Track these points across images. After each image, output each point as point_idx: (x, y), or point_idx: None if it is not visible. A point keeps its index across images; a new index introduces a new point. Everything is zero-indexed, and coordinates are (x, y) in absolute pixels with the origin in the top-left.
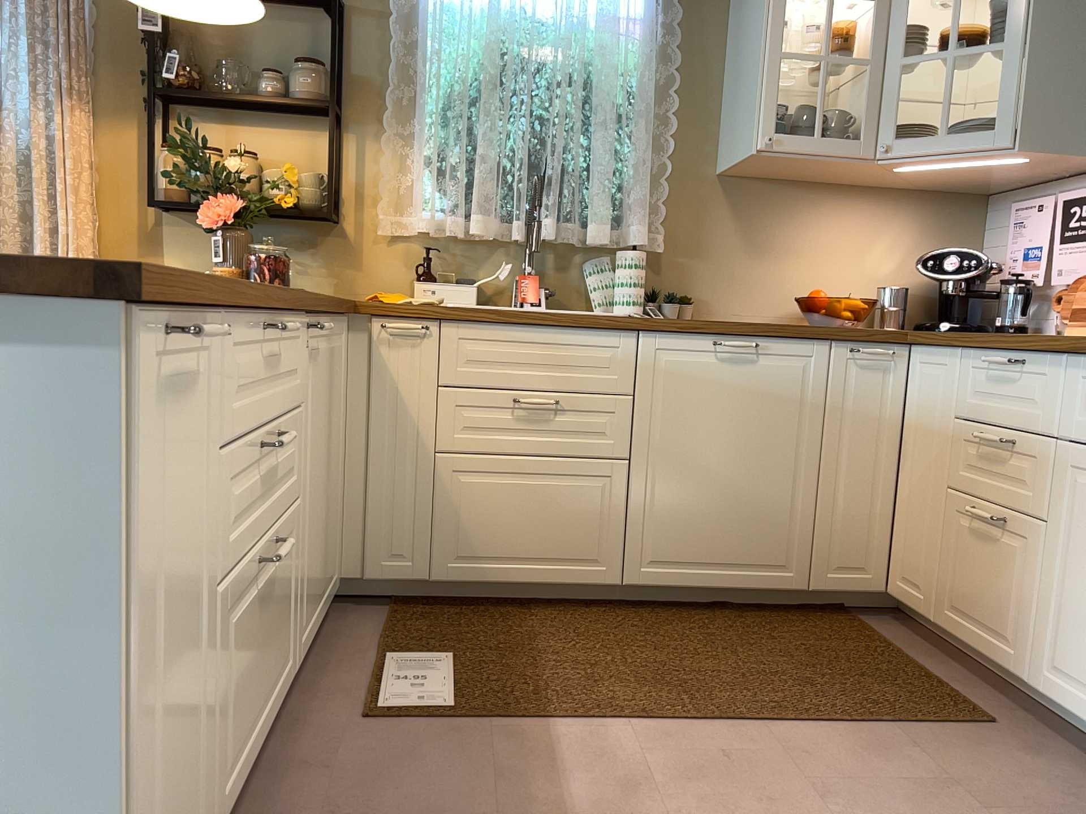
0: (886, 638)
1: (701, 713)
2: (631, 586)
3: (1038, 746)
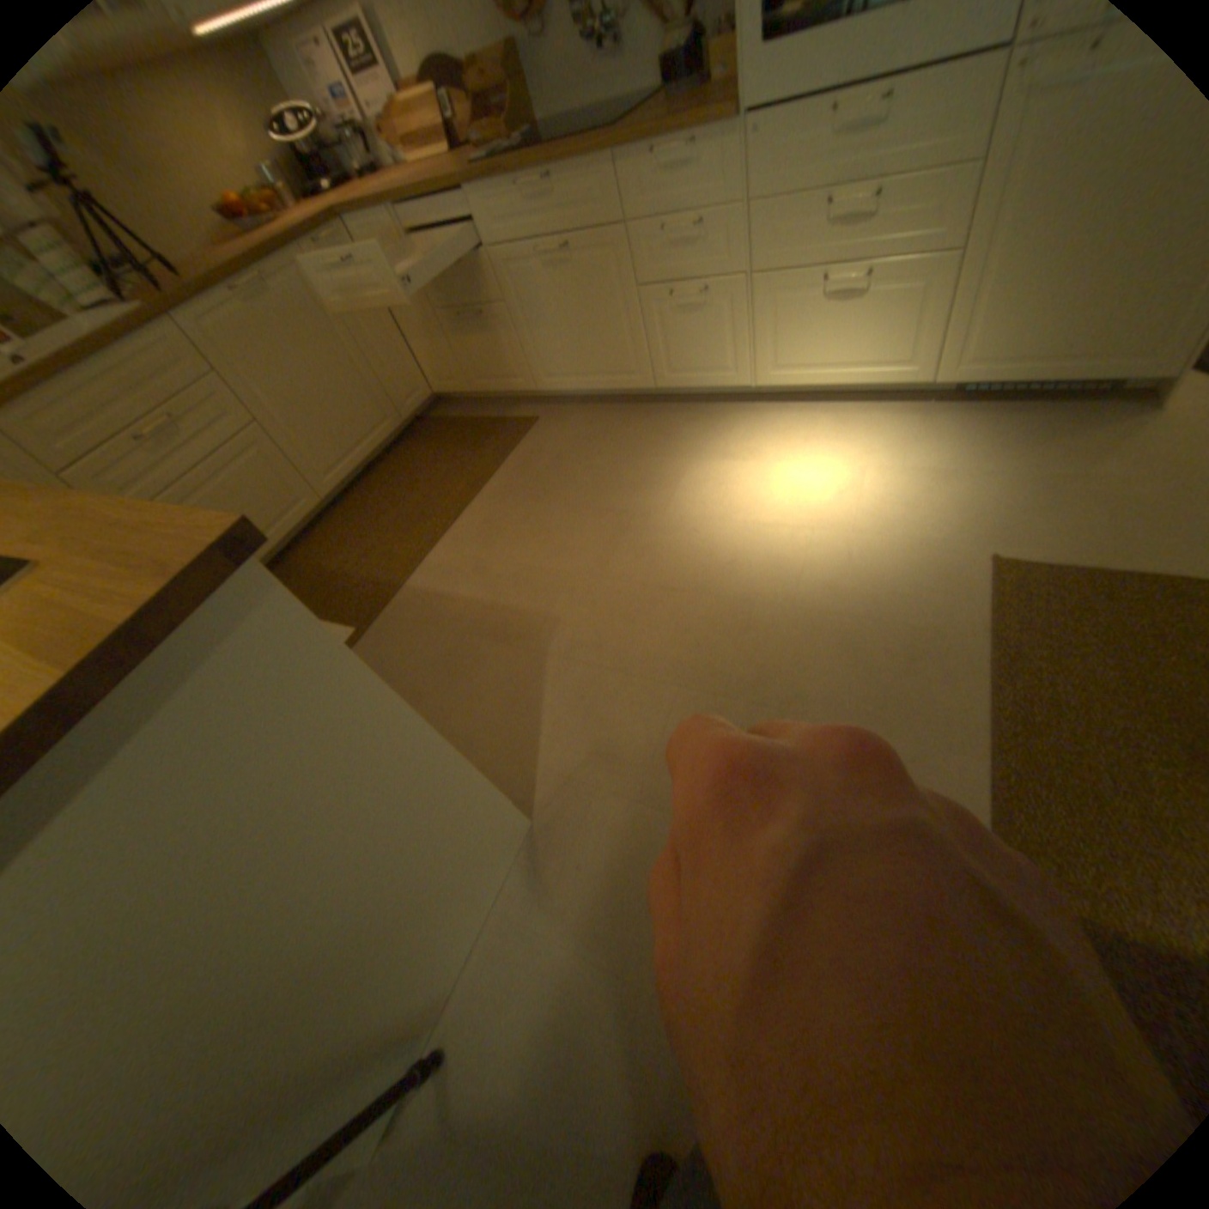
0: (454, 416)
1: (448, 516)
2: (325, 495)
3: (557, 412)
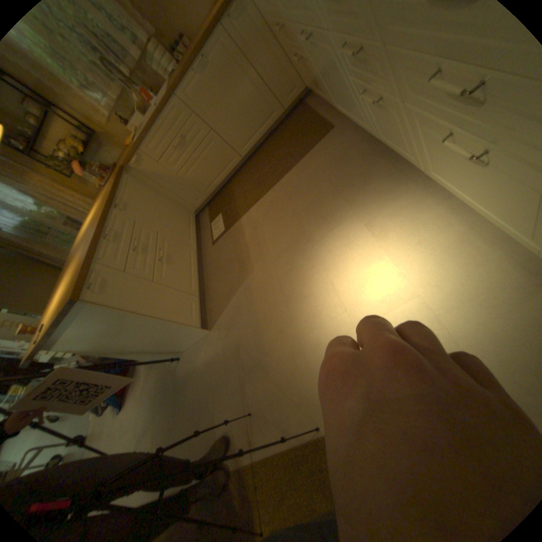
0: (311, 106)
1: (267, 188)
2: (245, 155)
3: (344, 126)
